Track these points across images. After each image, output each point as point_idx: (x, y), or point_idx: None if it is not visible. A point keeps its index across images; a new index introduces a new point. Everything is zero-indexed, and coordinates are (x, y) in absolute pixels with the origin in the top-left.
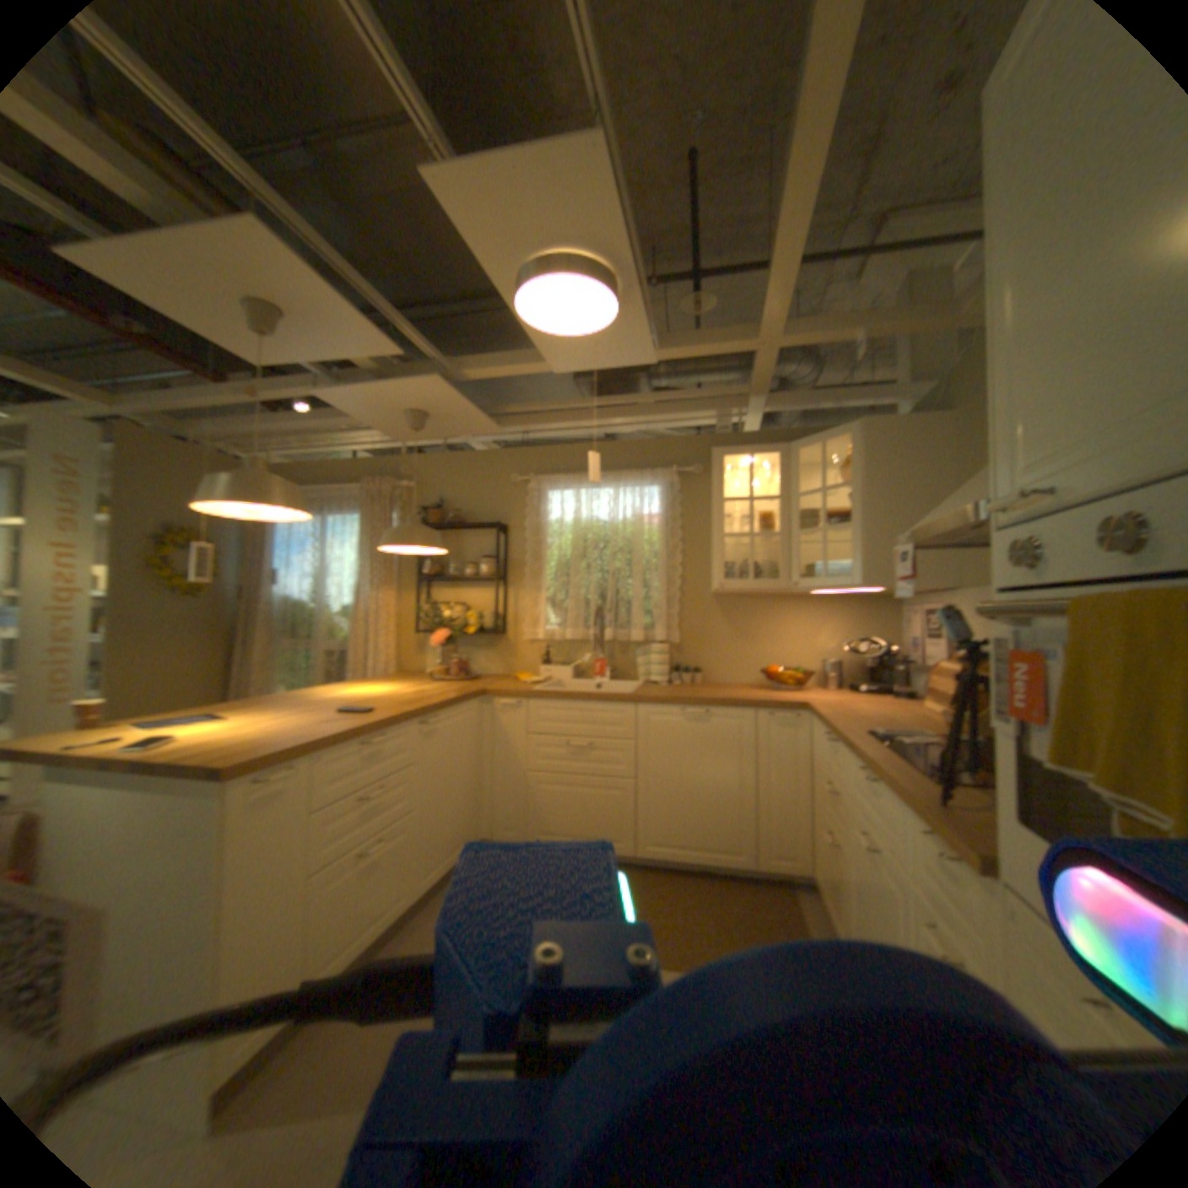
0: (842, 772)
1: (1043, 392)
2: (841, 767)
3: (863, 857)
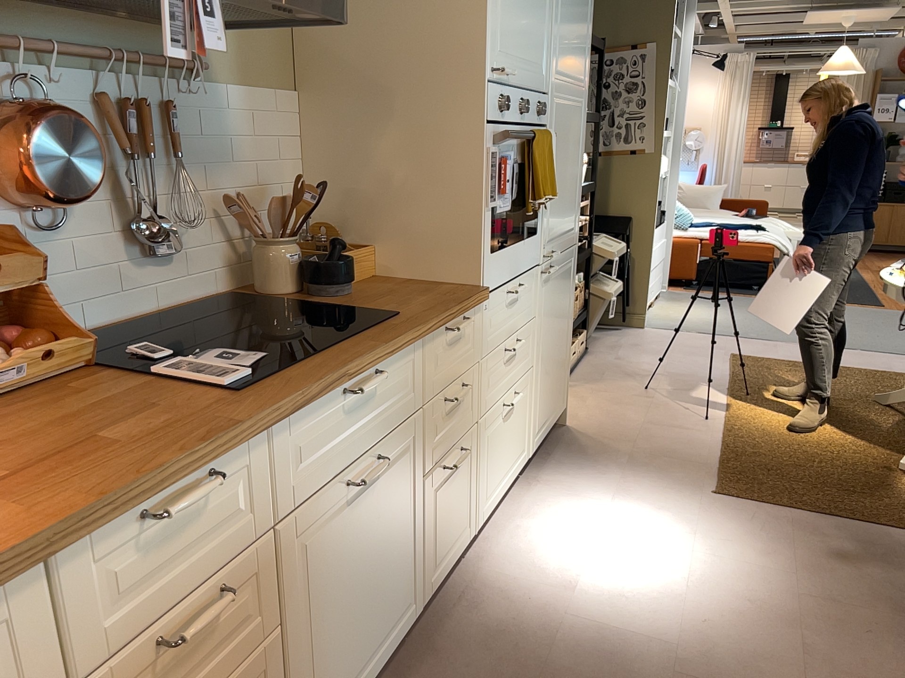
0: (238, 515)
1: (508, 22)
2: (236, 508)
3: (337, 531)
